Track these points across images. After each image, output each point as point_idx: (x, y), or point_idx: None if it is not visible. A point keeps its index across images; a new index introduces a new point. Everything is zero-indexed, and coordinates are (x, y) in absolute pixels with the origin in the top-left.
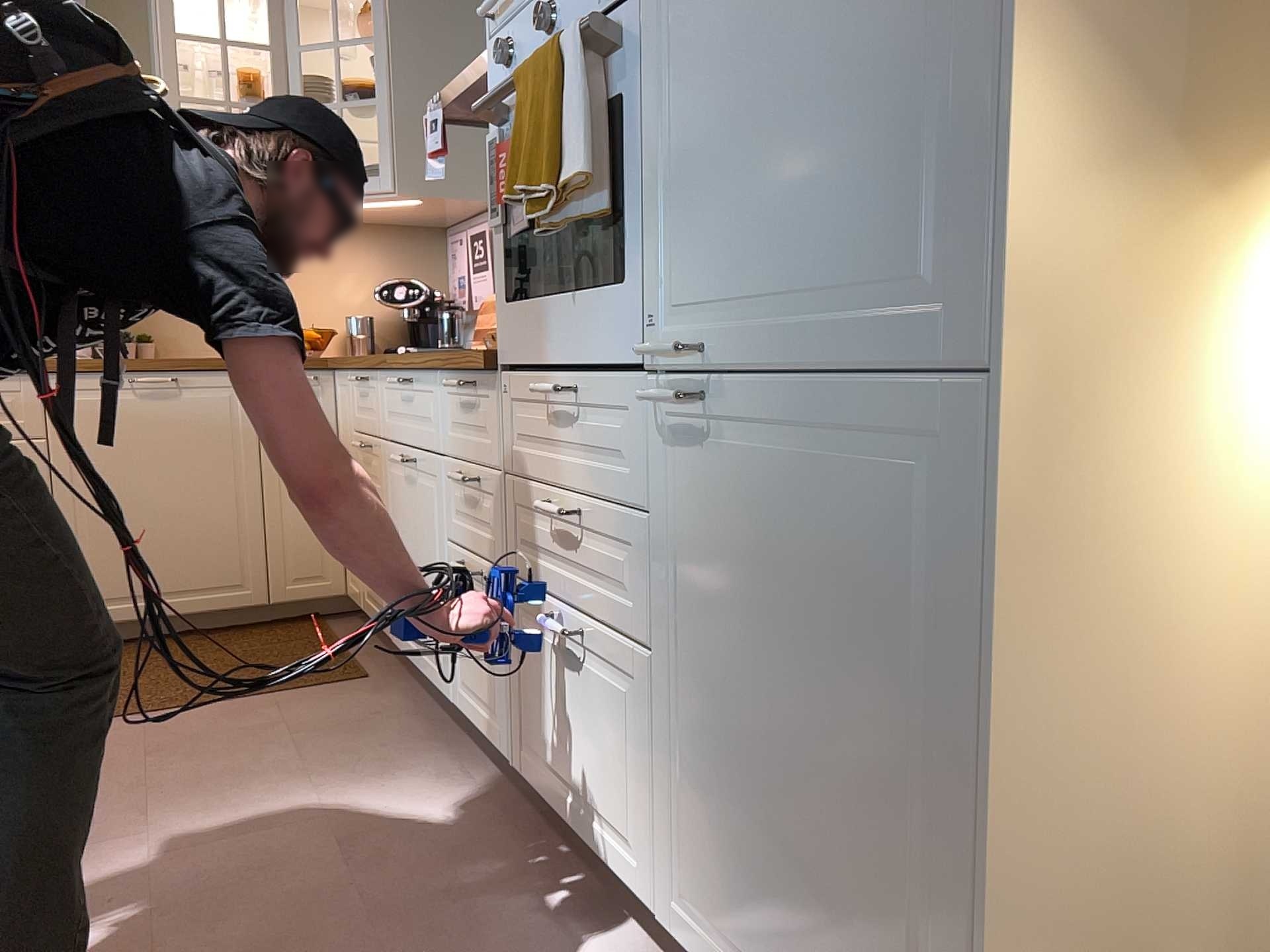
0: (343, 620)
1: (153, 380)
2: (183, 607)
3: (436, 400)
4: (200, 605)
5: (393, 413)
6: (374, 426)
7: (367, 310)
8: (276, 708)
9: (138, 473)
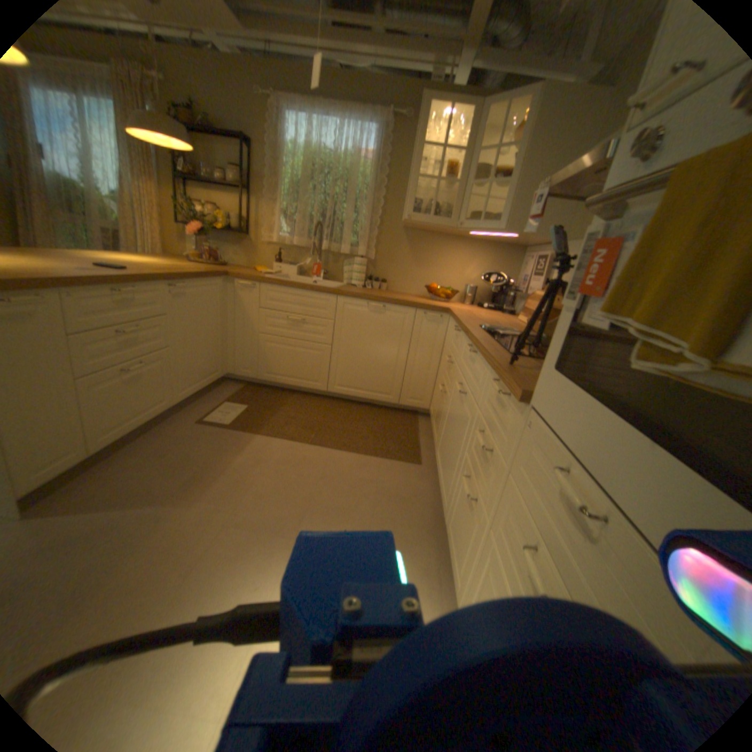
0: (424, 419)
1: (375, 306)
2: (366, 396)
3: (484, 376)
4: (372, 397)
5: (464, 359)
6: (455, 356)
7: (476, 283)
8: (378, 468)
9: (362, 341)
